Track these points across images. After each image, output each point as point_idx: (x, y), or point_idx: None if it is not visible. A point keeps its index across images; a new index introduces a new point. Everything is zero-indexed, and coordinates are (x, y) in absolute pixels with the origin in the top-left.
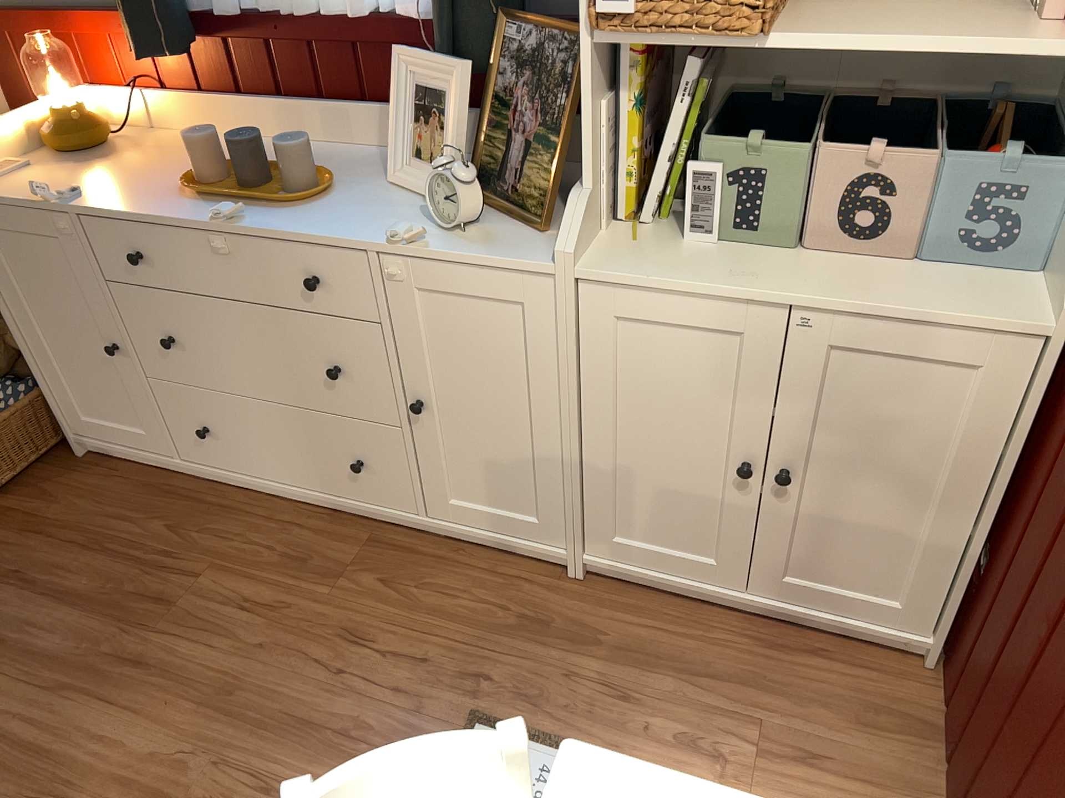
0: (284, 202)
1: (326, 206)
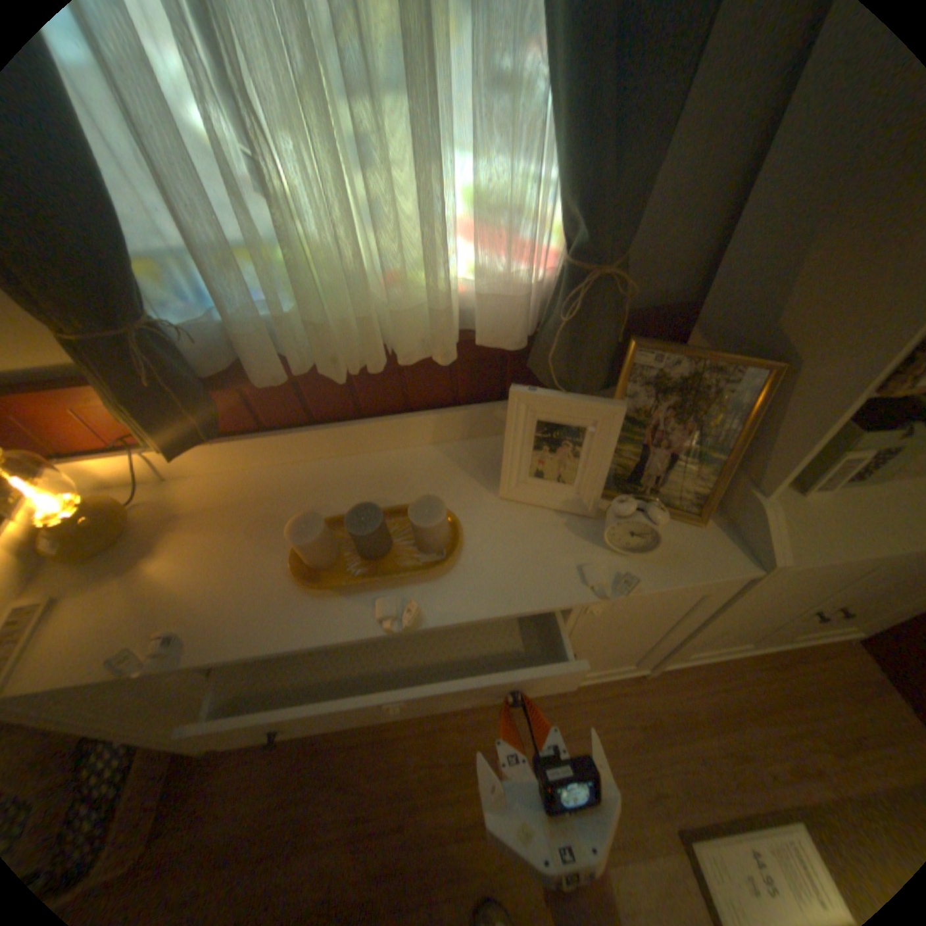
0: (437, 572)
1: (469, 552)
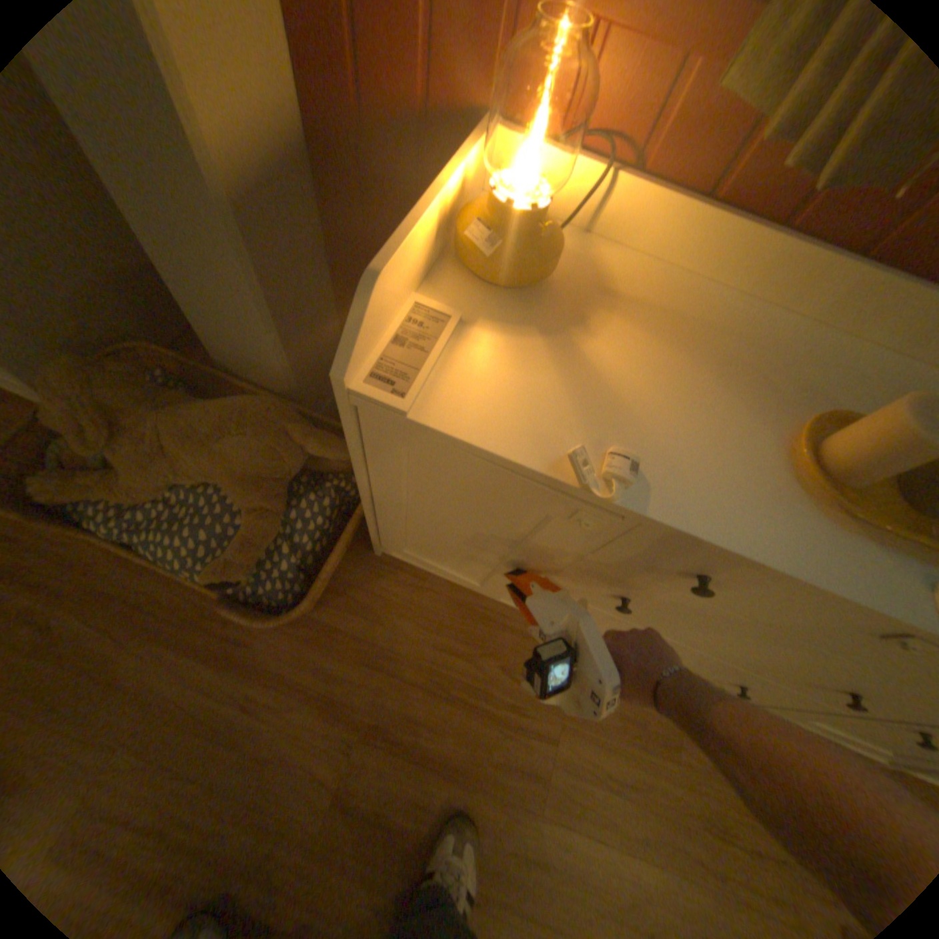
0: None
1: None
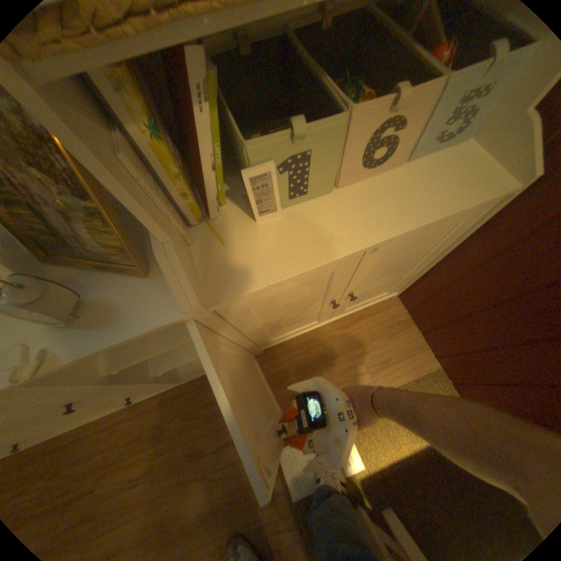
0: None
1: None
